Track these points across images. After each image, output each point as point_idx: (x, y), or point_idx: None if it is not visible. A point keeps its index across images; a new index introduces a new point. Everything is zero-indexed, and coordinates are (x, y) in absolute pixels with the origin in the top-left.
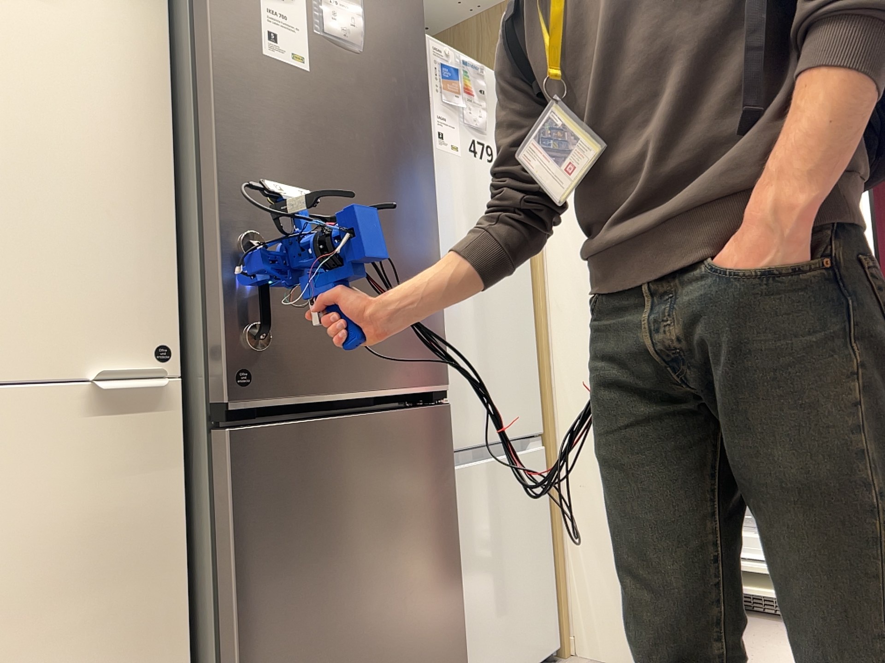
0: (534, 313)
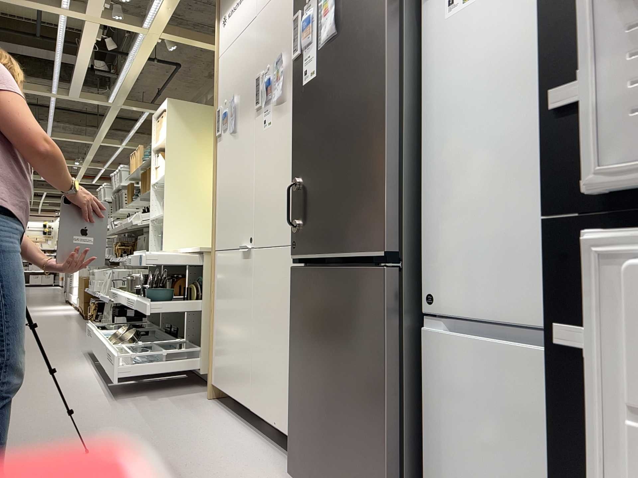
0: None
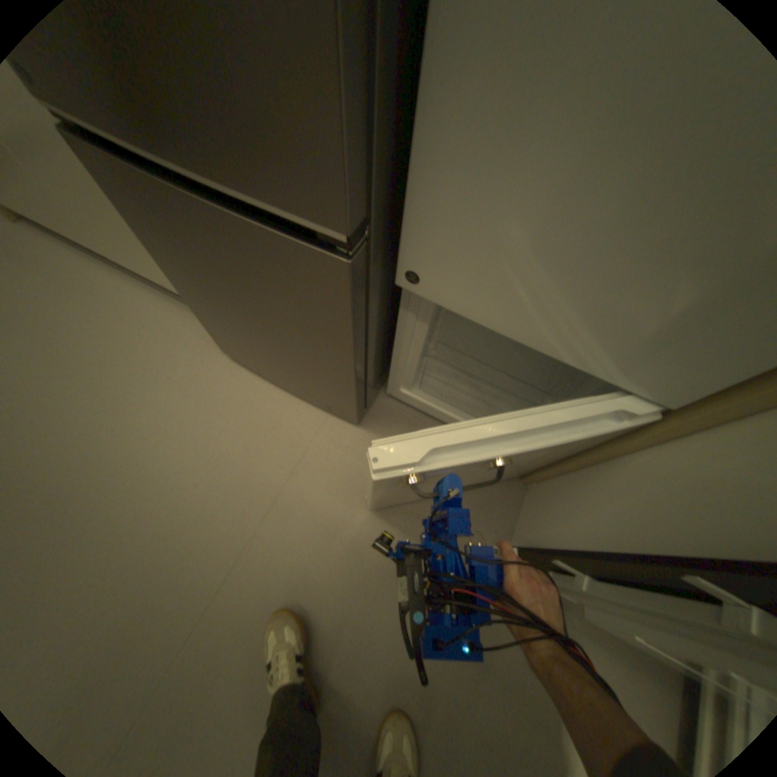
0: None
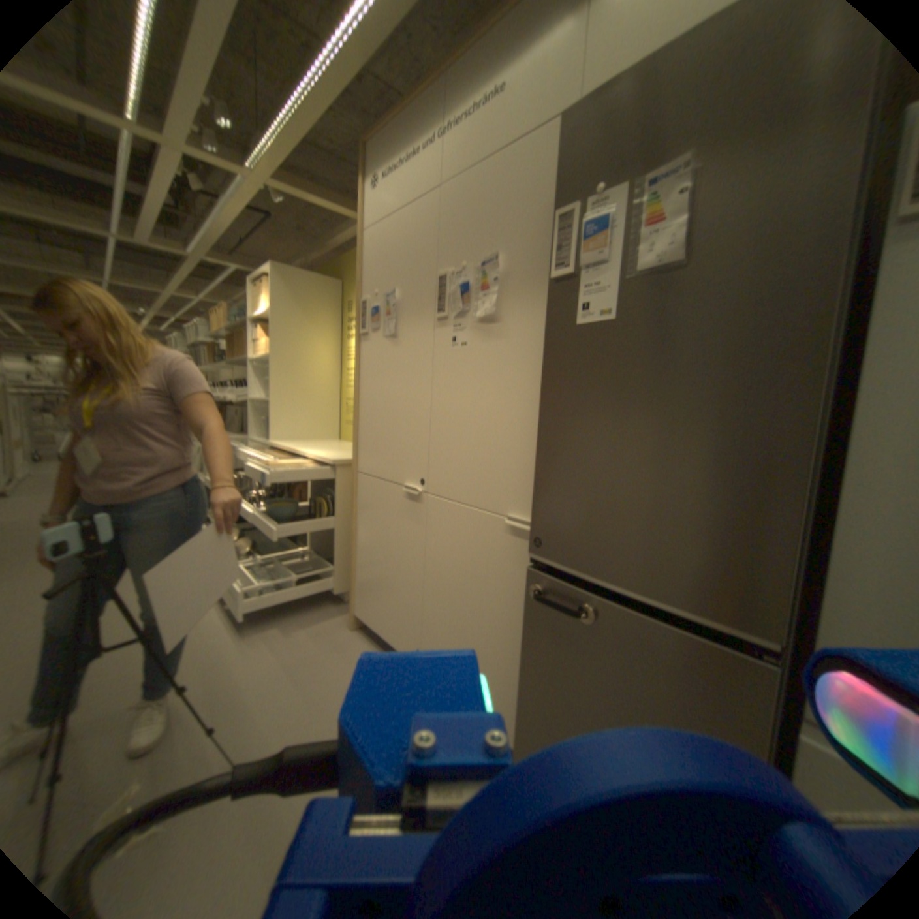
0: None
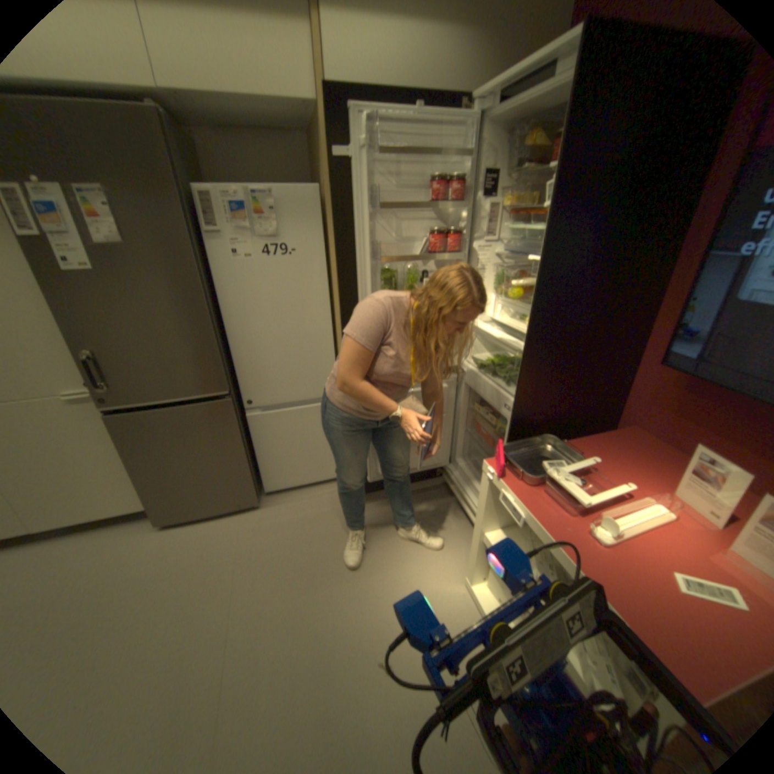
0: (336, 335)
